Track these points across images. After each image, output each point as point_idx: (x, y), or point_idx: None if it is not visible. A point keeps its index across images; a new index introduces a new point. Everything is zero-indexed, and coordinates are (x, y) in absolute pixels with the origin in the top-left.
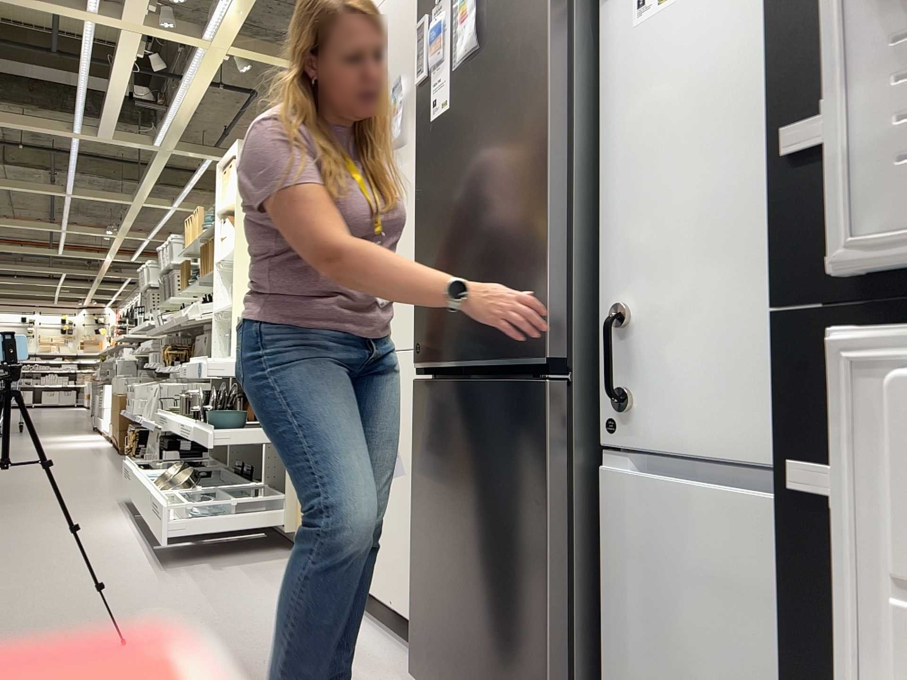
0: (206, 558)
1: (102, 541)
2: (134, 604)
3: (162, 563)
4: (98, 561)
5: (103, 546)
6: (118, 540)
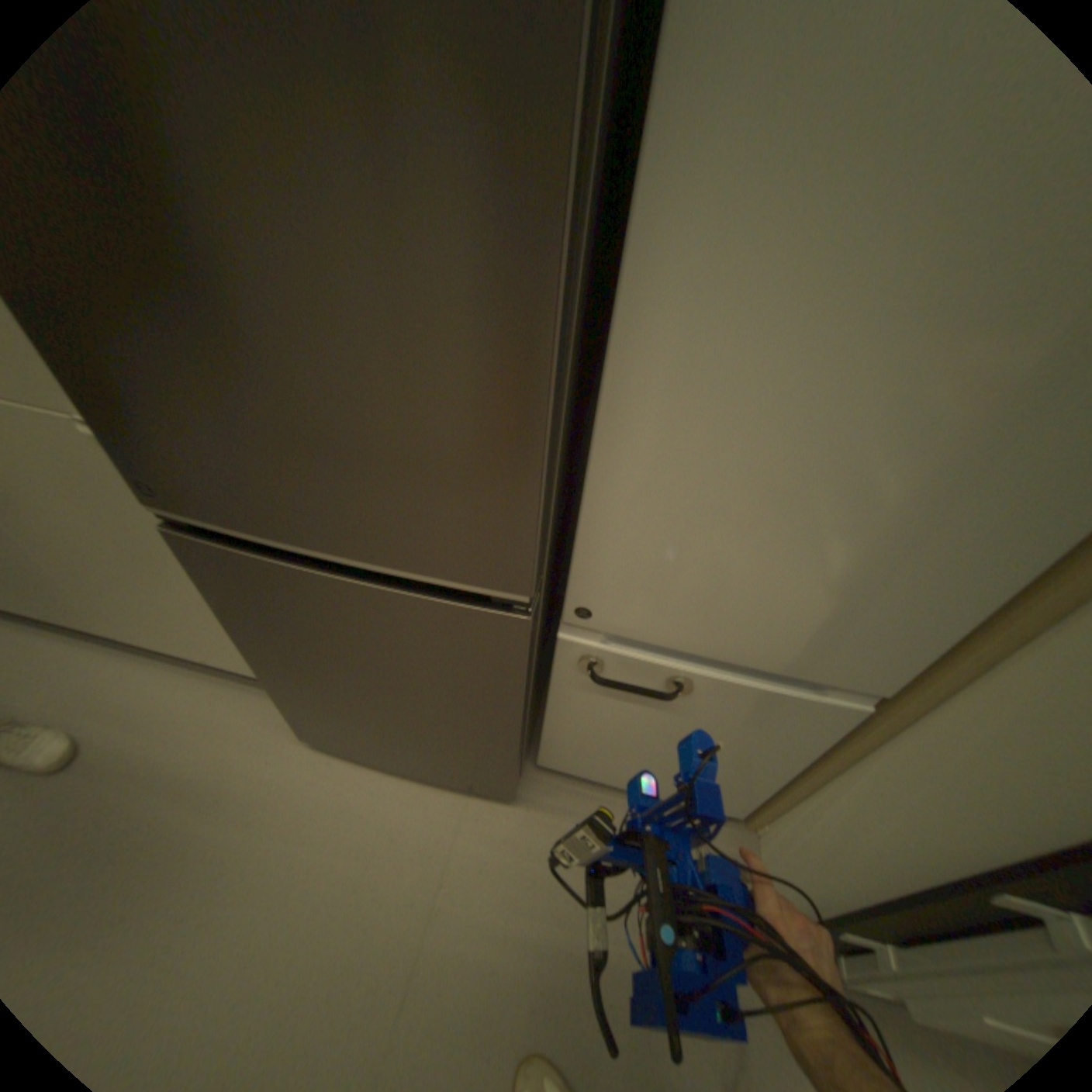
0: None
1: None
2: None
3: None
4: None
5: None
6: None
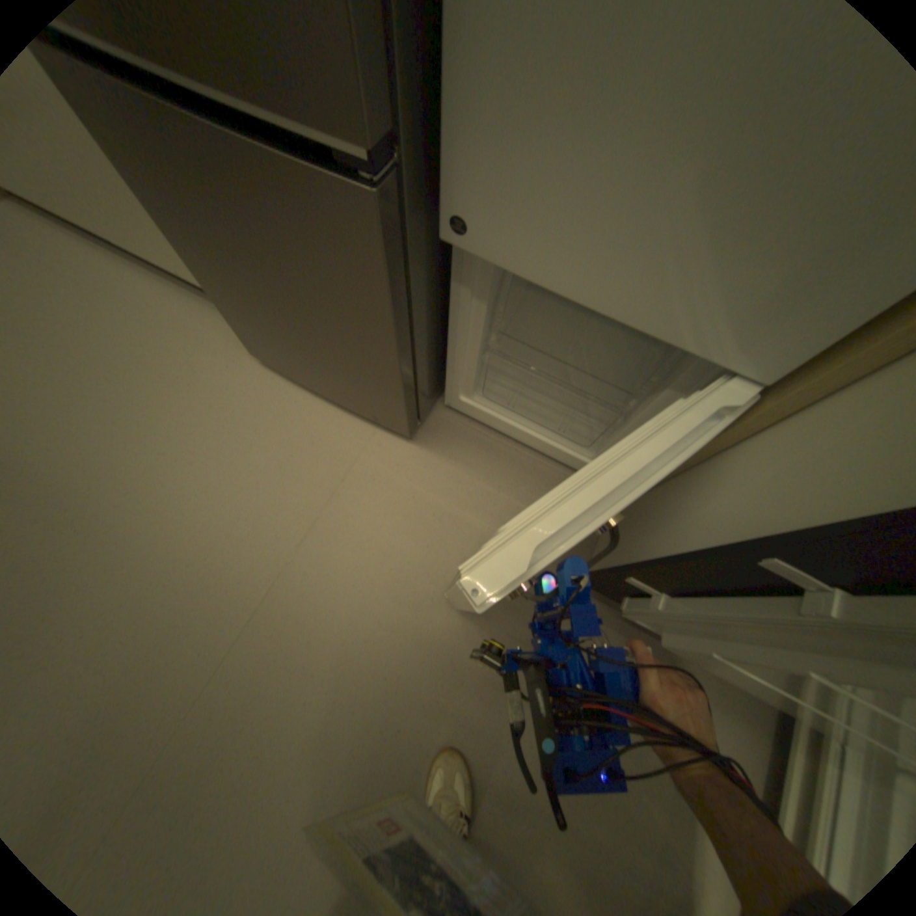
0: None
1: None
2: None
3: None
4: None
5: None
6: None
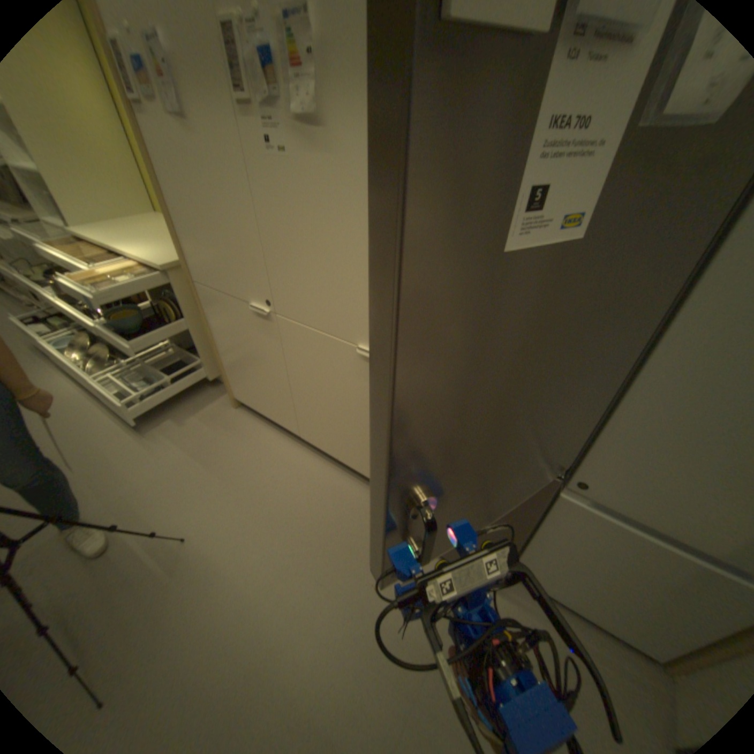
0: (163, 413)
1: (58, 410)
2: (151, 487)
3: (132, 428)
4: (77, 441)
5: (64, 418)
6: (71, 406)
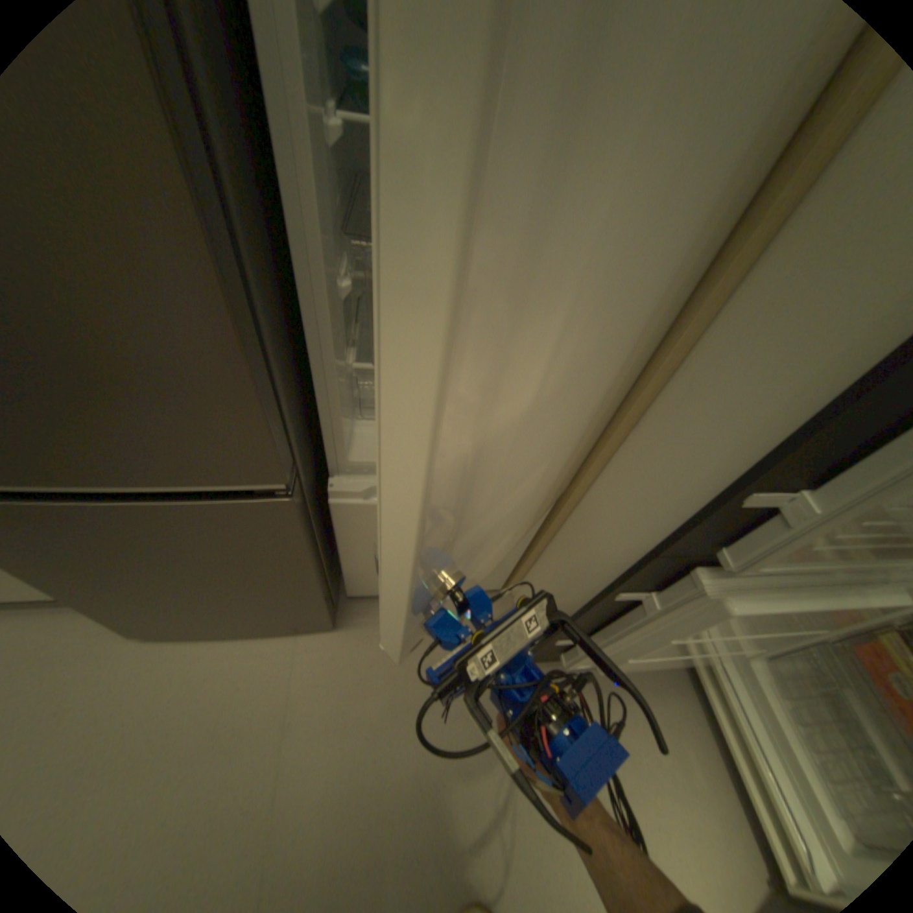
0: None
1: None
2: None
3: None
4: None
5: None
6: None
